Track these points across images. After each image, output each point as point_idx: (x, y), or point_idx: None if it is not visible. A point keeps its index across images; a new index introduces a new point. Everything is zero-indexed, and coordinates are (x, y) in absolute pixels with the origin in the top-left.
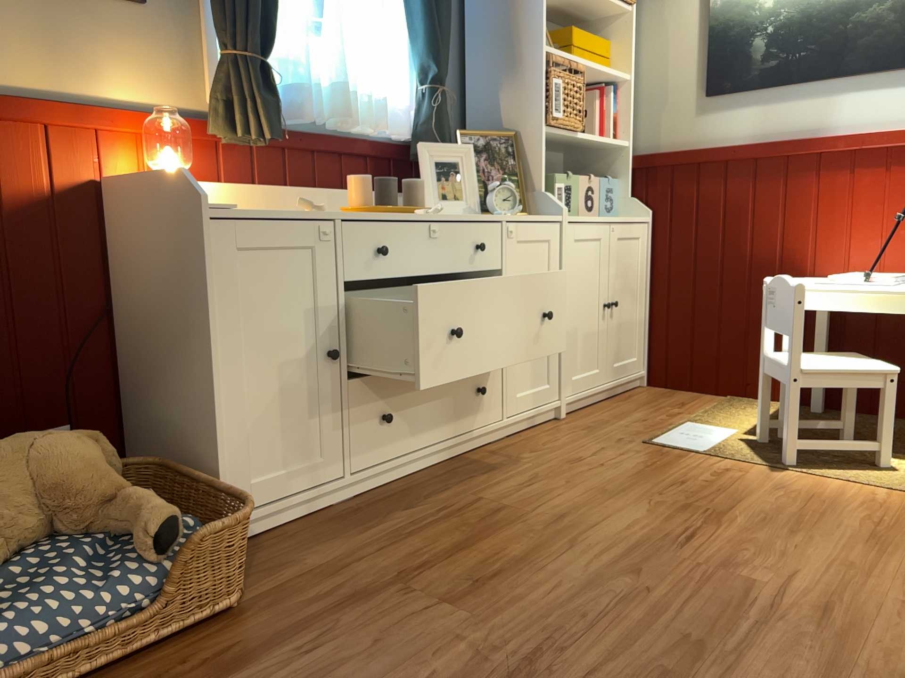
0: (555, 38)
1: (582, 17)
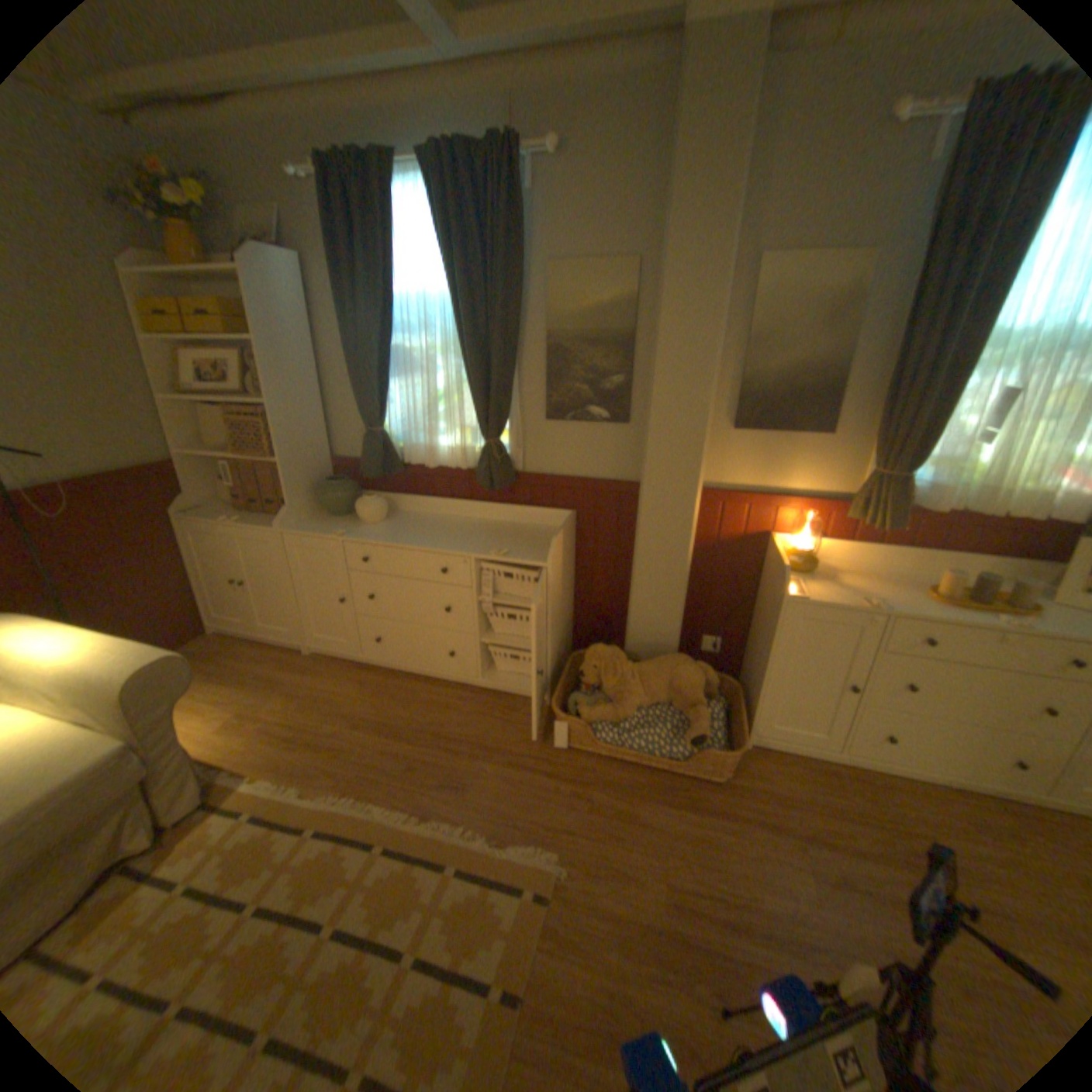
0: None
1: None
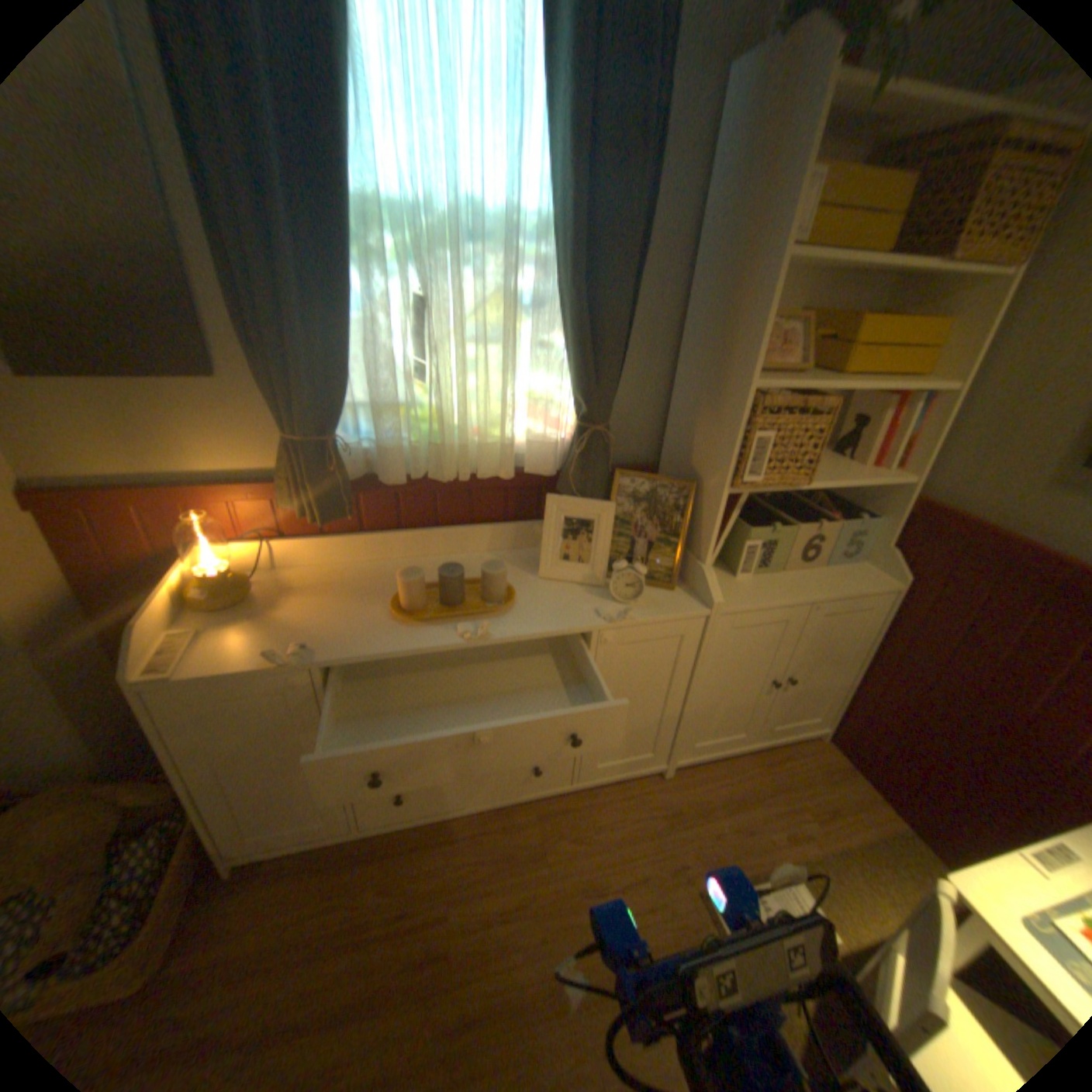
0: (838, 321)
1: (920, 273)
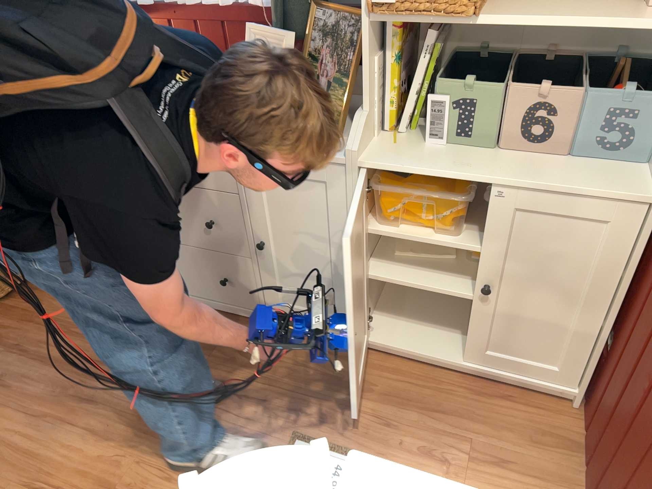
0: None
1: None
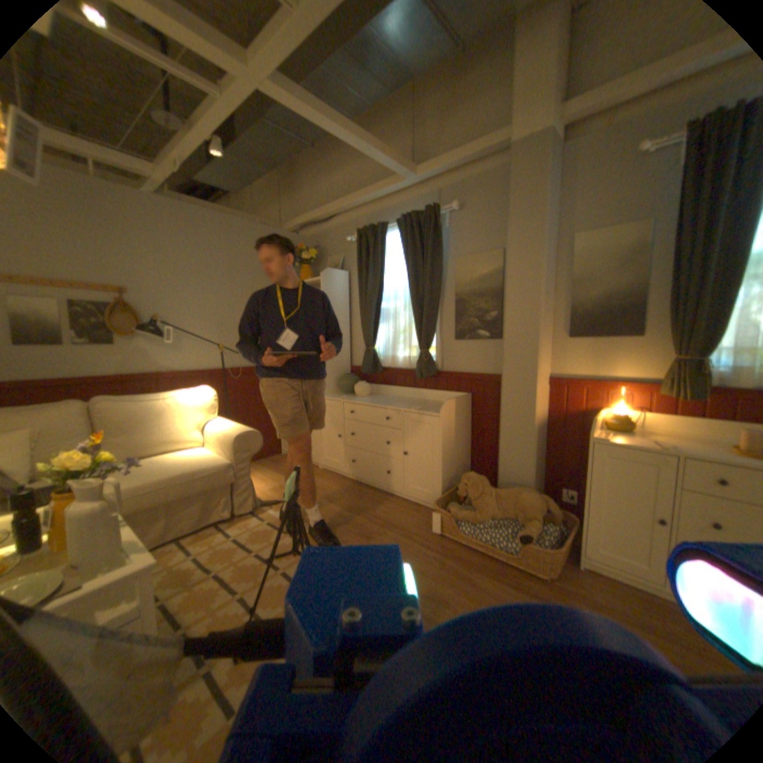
0: None
1: None
